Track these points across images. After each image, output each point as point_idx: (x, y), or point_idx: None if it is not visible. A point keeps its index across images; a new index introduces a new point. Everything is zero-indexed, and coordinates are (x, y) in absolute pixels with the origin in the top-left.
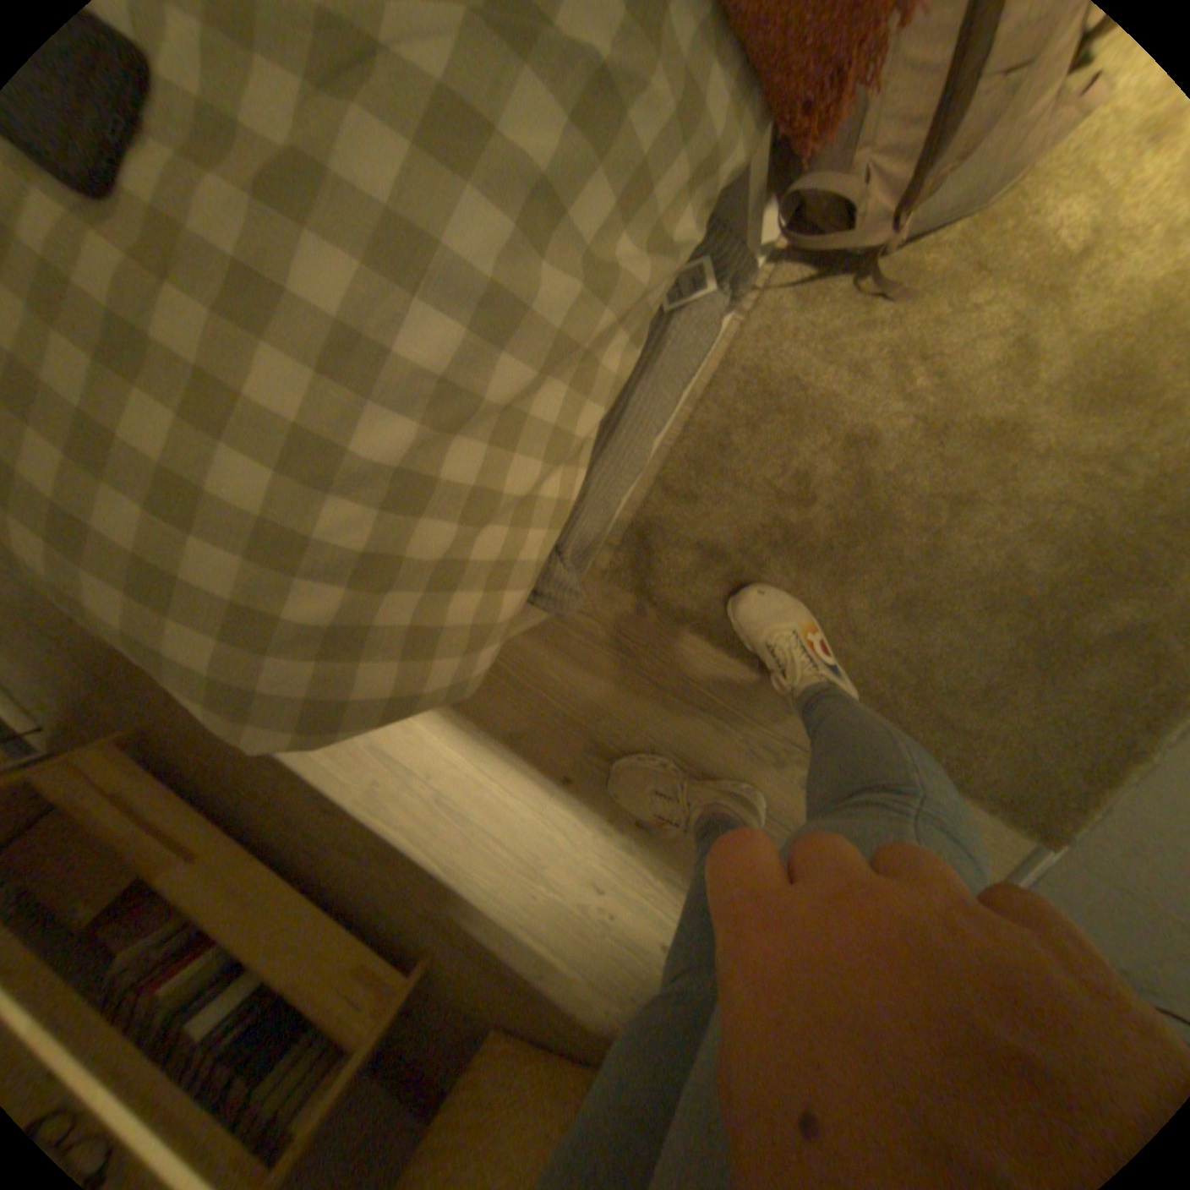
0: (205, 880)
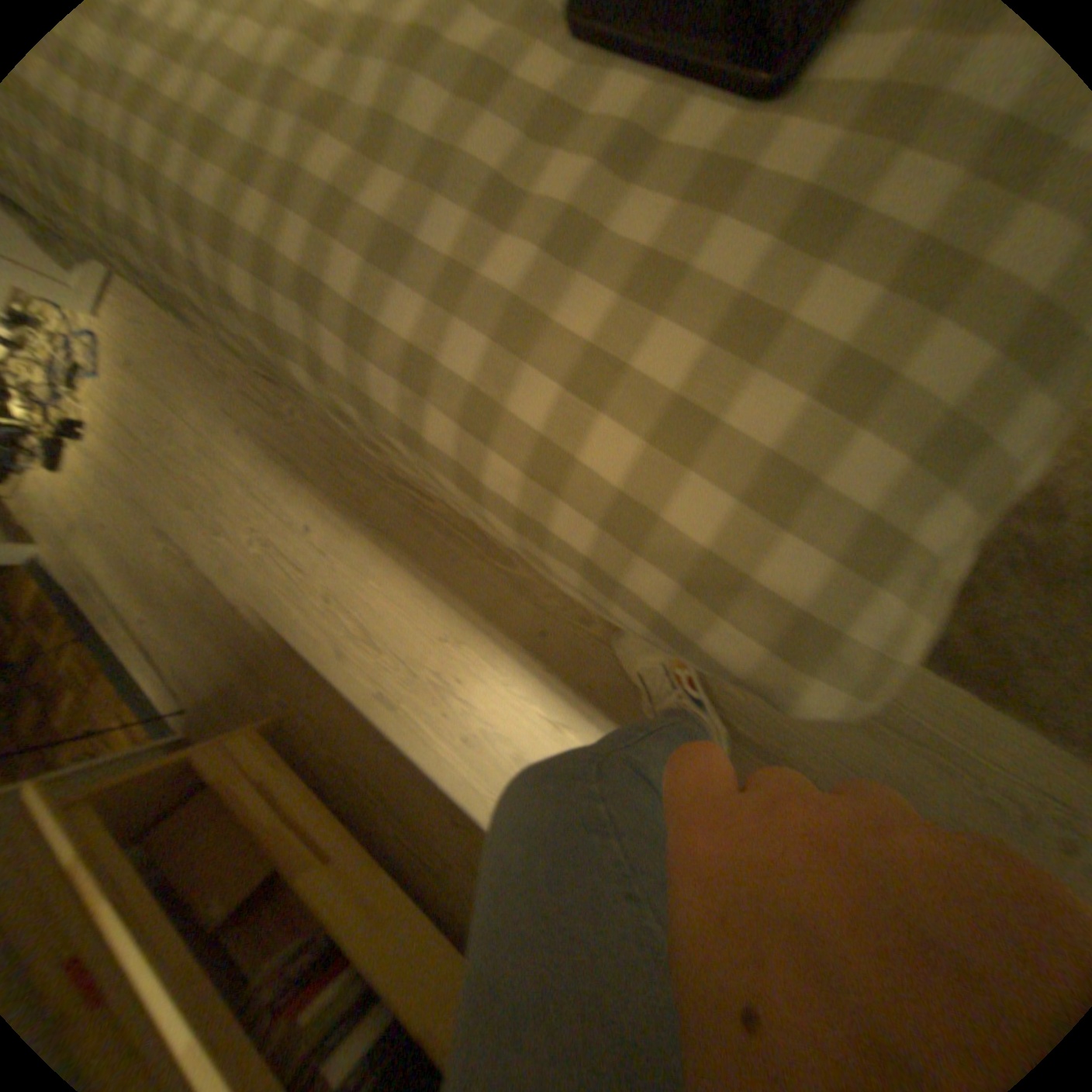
0: (337, 887)
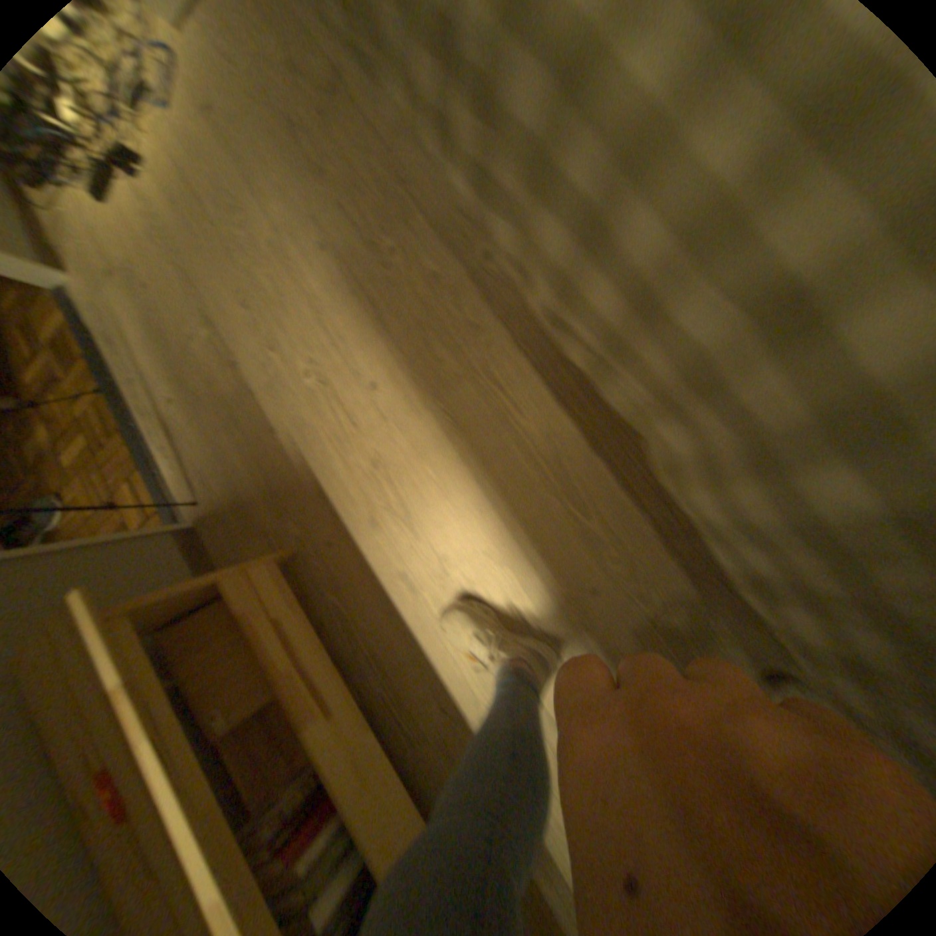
0: (335, 743)
